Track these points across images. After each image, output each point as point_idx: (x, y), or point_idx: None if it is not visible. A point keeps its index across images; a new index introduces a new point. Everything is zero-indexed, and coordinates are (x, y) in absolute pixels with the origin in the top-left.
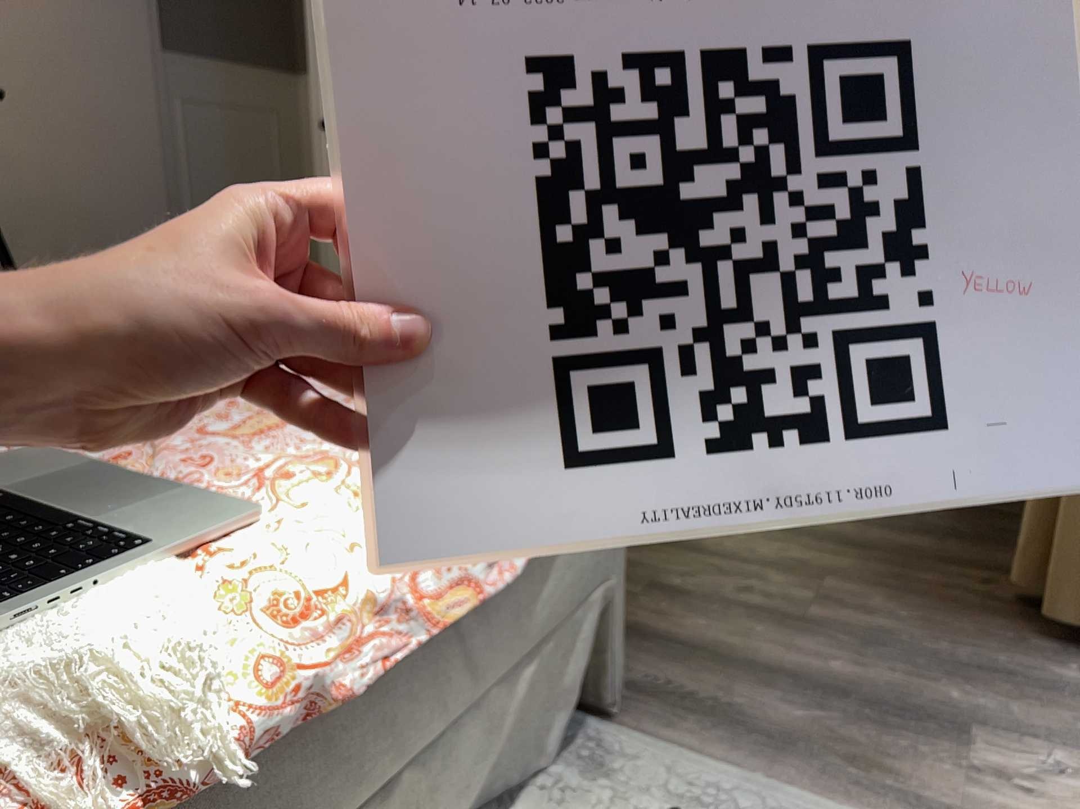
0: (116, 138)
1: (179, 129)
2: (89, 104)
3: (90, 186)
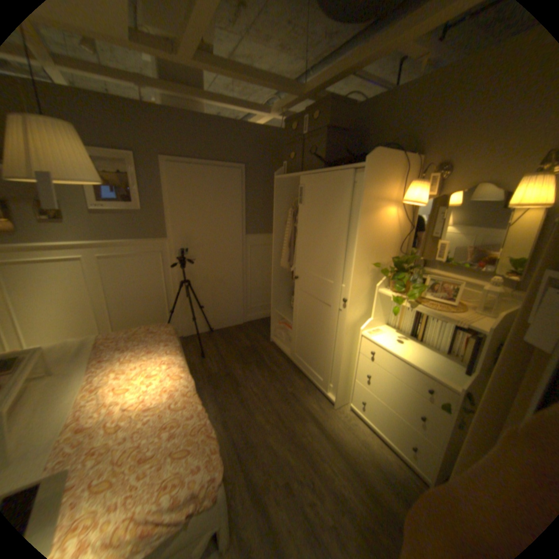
0: (229, 259)
1: (248, 253)
2: (223, 251)
3: (222, 271)
